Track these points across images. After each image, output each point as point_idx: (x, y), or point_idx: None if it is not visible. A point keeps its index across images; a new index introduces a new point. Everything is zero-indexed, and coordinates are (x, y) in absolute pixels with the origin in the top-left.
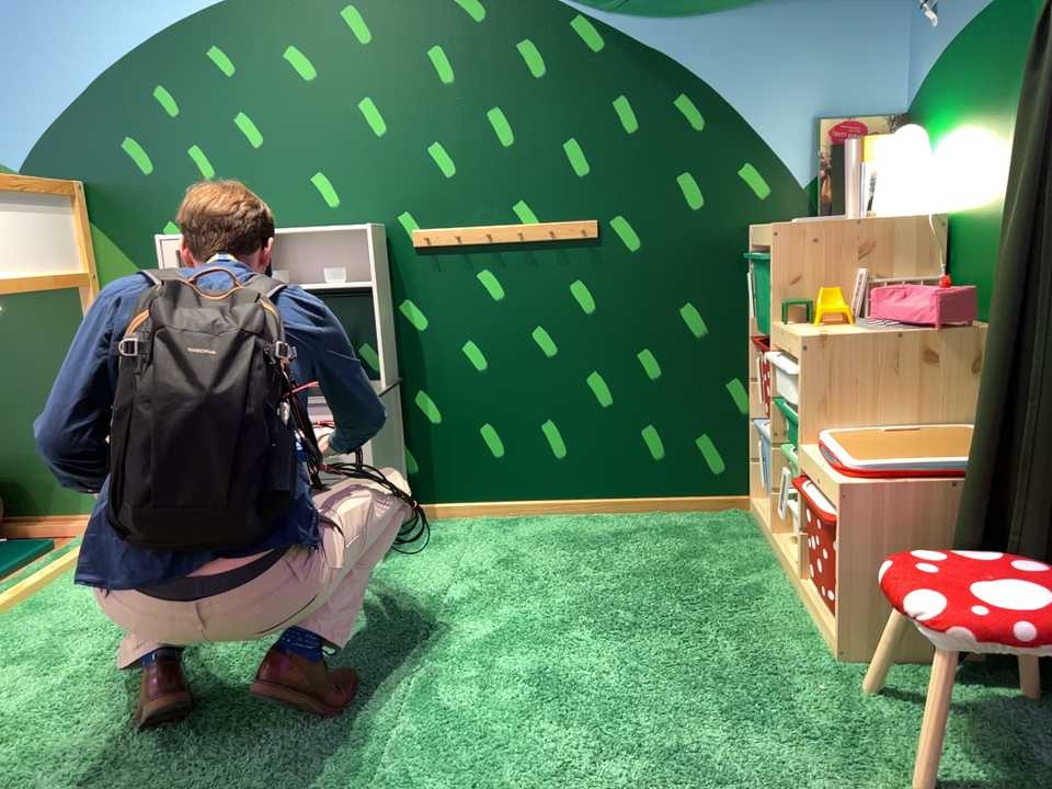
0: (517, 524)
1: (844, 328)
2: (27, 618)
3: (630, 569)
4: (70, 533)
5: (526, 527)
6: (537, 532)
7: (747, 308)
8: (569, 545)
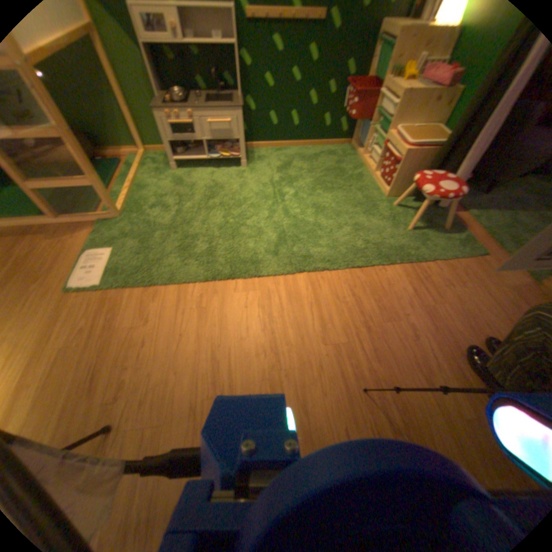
0: (279, 149)
1: (411, 82)
2: (139, 190)
3: (321, 167)
4: (119, 153)
5: (283, 151)
6: (287, 152)
7: (369, 62)
8: (299, 158)
